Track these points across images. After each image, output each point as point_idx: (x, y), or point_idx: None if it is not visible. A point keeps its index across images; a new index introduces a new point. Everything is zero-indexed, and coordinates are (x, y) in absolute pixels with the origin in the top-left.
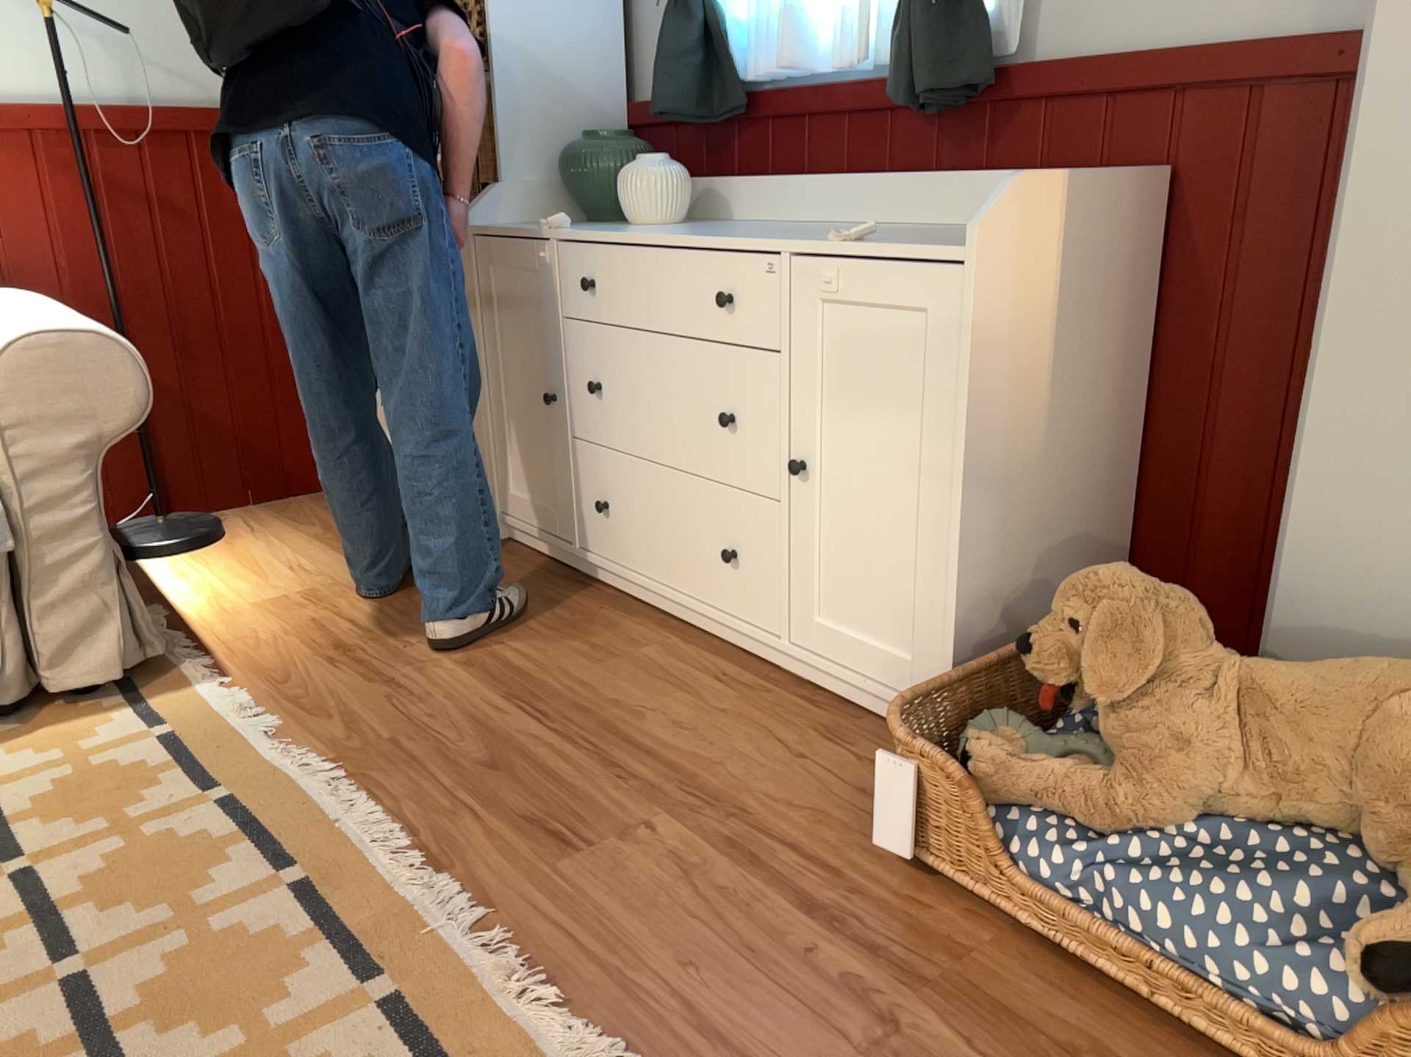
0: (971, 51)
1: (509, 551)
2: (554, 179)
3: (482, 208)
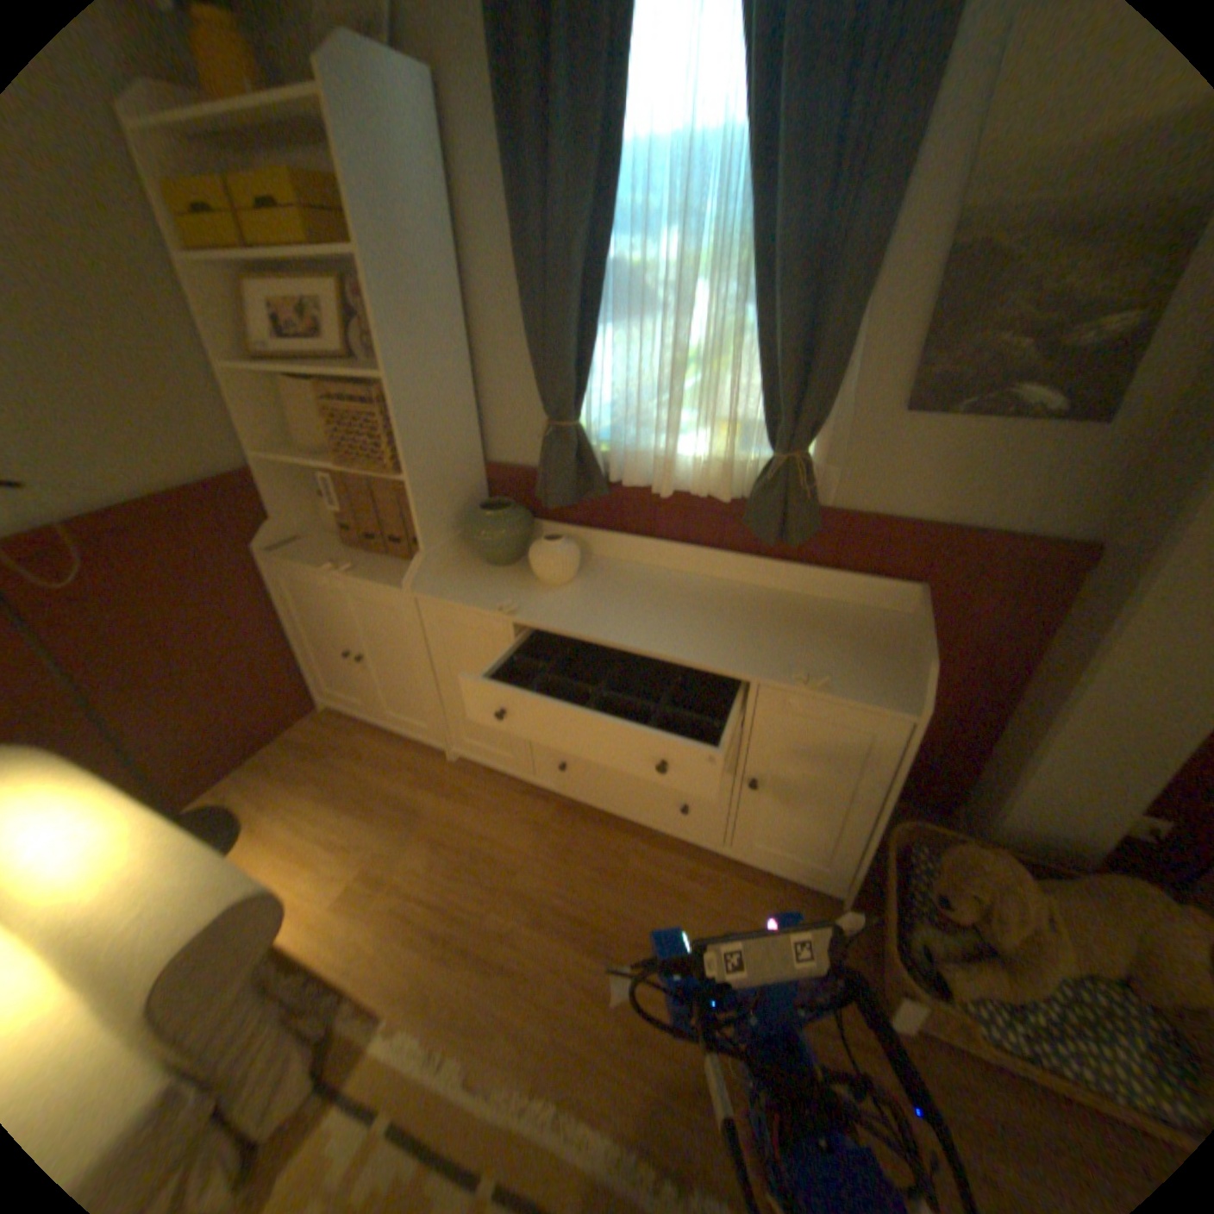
0: (815, 508)
1: (470, 771)
2: (454, 530)
3: (418, 573)
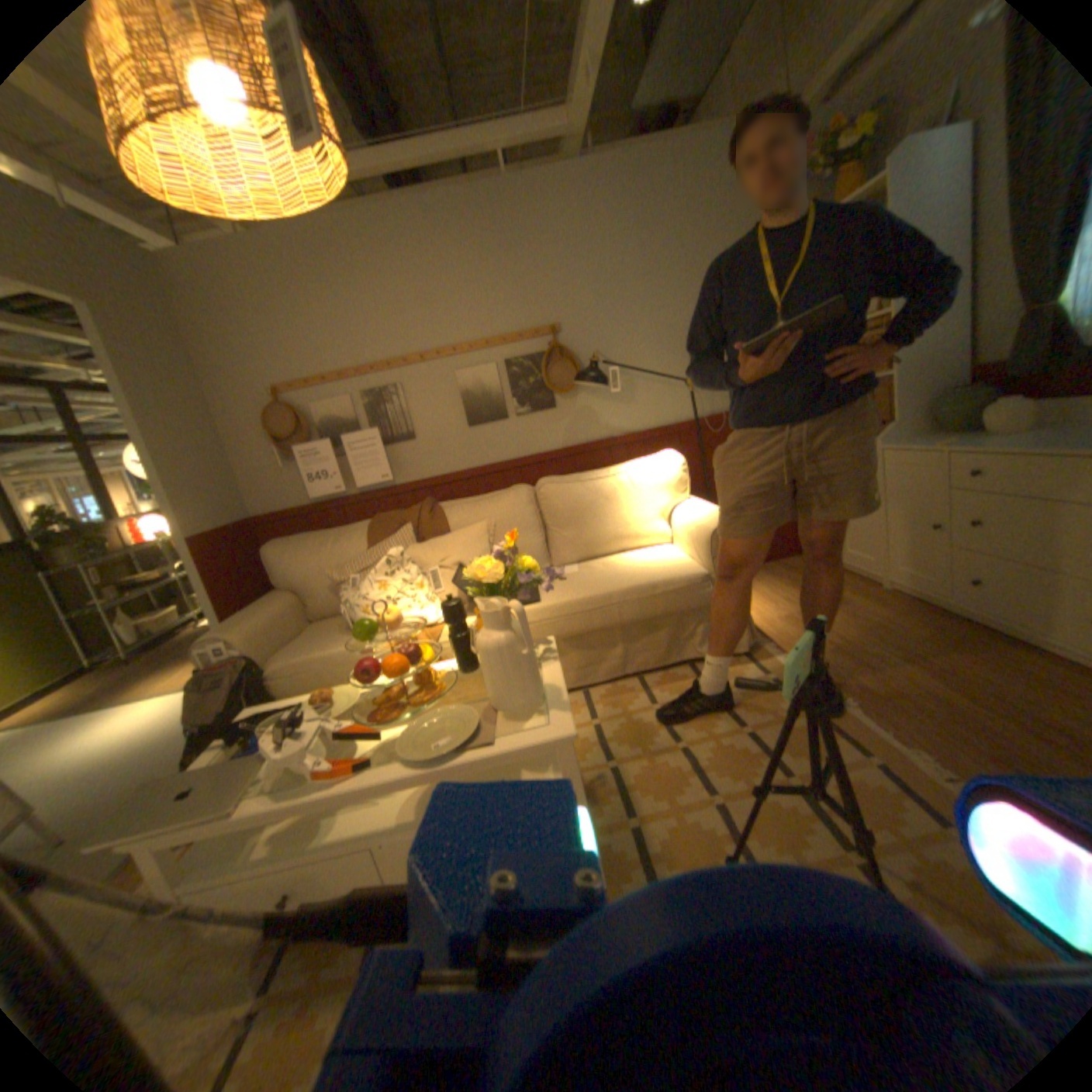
0: None
1: (899, 596)
2: (927, 411)
3: (888, 433)
